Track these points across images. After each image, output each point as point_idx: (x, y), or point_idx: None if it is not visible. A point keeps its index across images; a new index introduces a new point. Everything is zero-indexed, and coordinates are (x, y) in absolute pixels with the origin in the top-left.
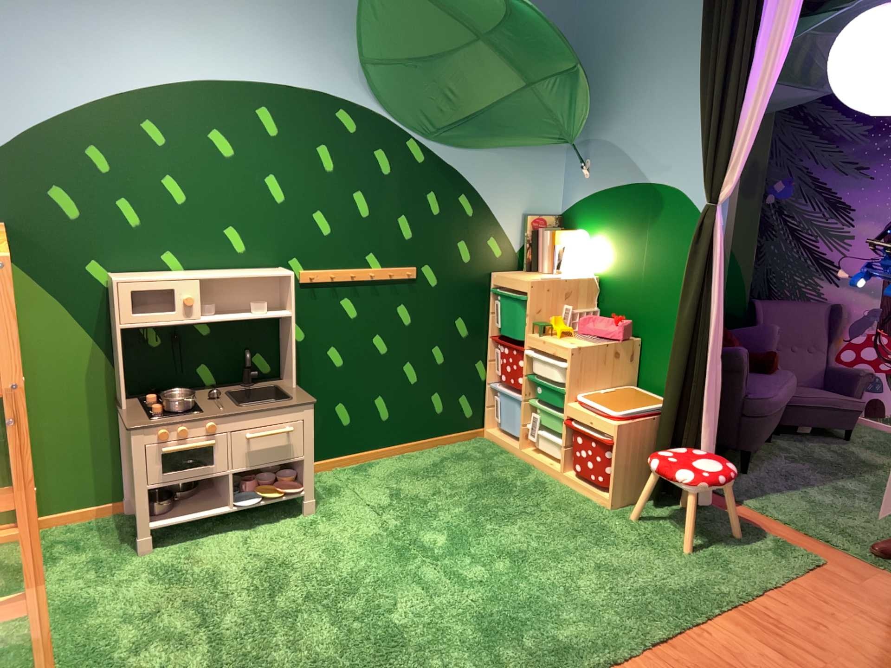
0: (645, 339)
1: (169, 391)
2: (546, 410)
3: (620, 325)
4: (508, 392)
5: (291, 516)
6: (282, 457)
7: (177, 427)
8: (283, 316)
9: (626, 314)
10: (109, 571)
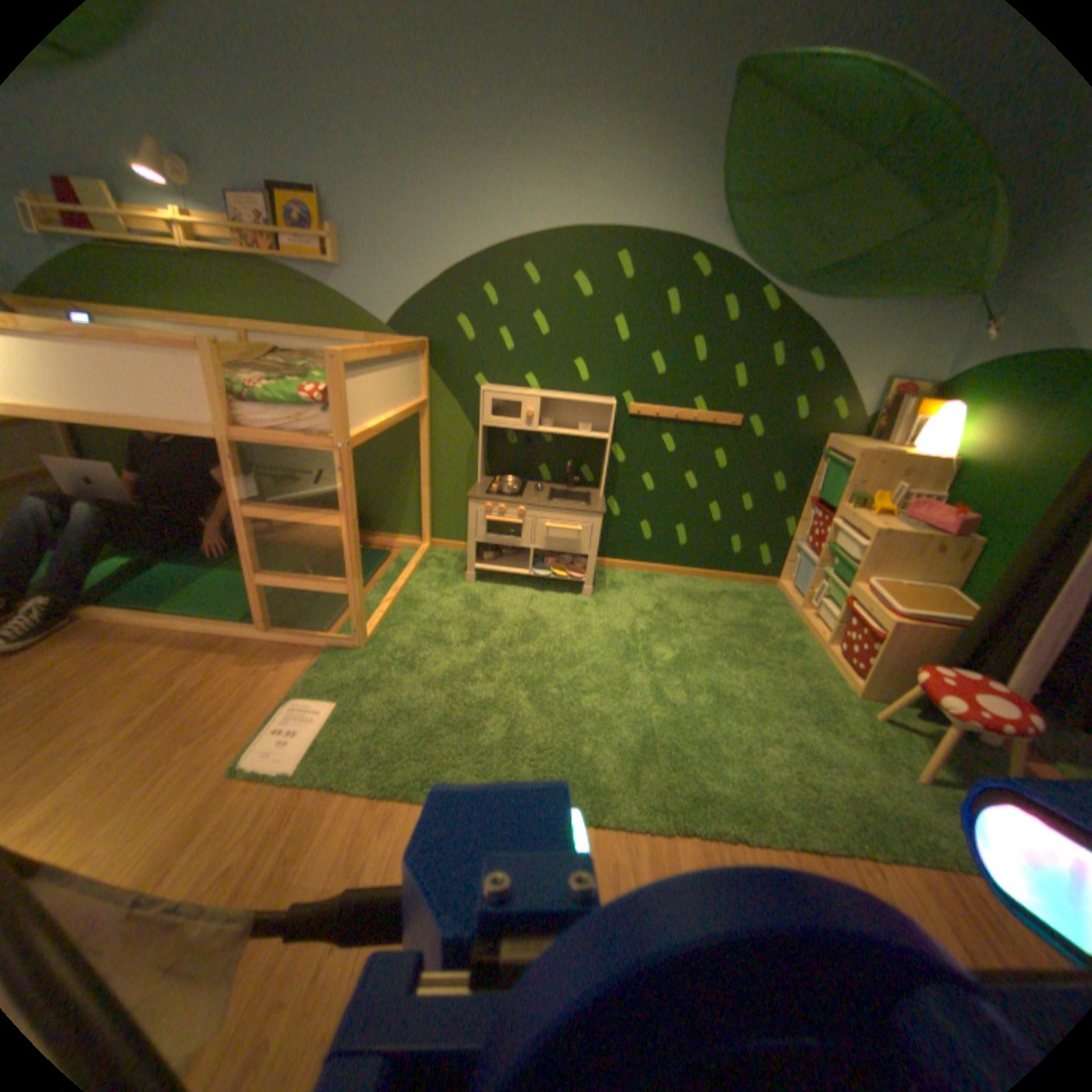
0: (994, 542)
1: (511, 477)
2: (834, 581)
3: (961, 517)
4: (807, 553)
5: (567, 593)
6: (566, 548)
7: (491, 503)
8: (595, 436)
9: (980, 506)
10: (436, 586)
